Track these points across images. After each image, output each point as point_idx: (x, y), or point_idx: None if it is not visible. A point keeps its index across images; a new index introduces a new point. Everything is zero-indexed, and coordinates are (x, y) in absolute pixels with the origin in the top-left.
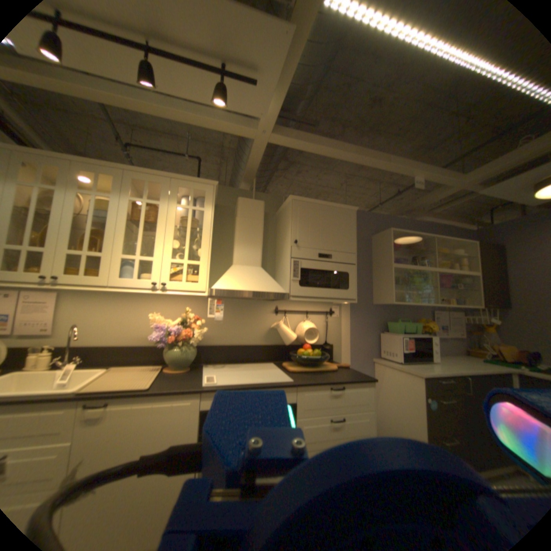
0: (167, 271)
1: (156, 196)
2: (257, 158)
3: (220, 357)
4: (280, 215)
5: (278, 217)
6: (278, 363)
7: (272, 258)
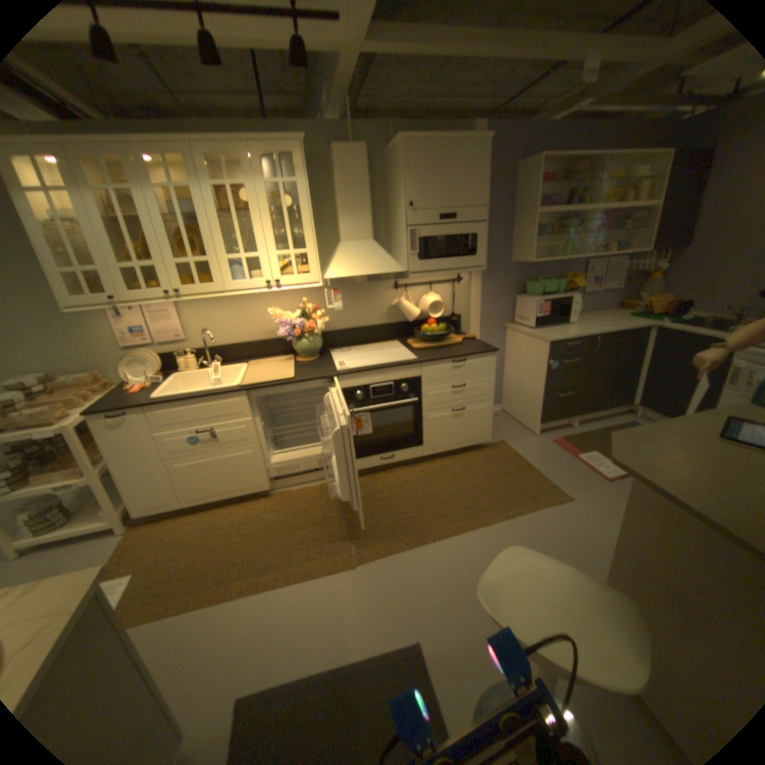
0: (276, 267)
1: (229, 161)
2: (349, 74)
3: (344, 342)
4: (389, 157)
5: (387, 160)
6: (403, 341)
7: (385, 222)
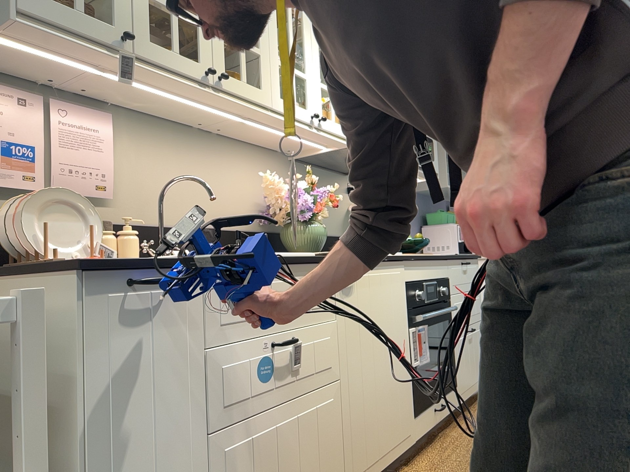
0: (319, 99)
1: None
2: None
3: None
4: None
5: None
6: None
7: None
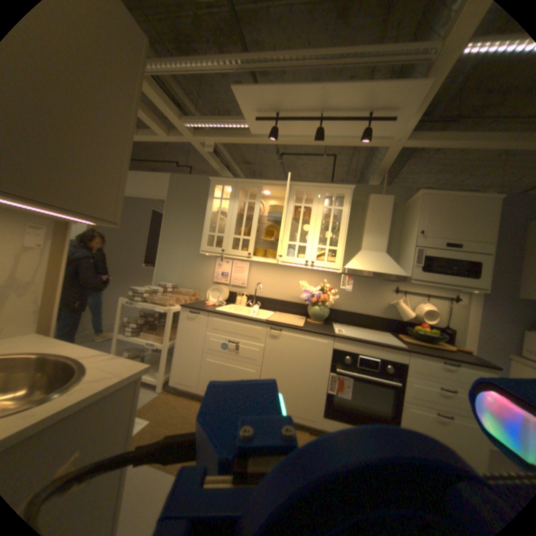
0: (314, 253)
1: (306, 198)
2: (391, 159)
3: (344, 320)
4: (409, 206)
5: (406, 208)
6: (394, 334)
7: (396, 245)
